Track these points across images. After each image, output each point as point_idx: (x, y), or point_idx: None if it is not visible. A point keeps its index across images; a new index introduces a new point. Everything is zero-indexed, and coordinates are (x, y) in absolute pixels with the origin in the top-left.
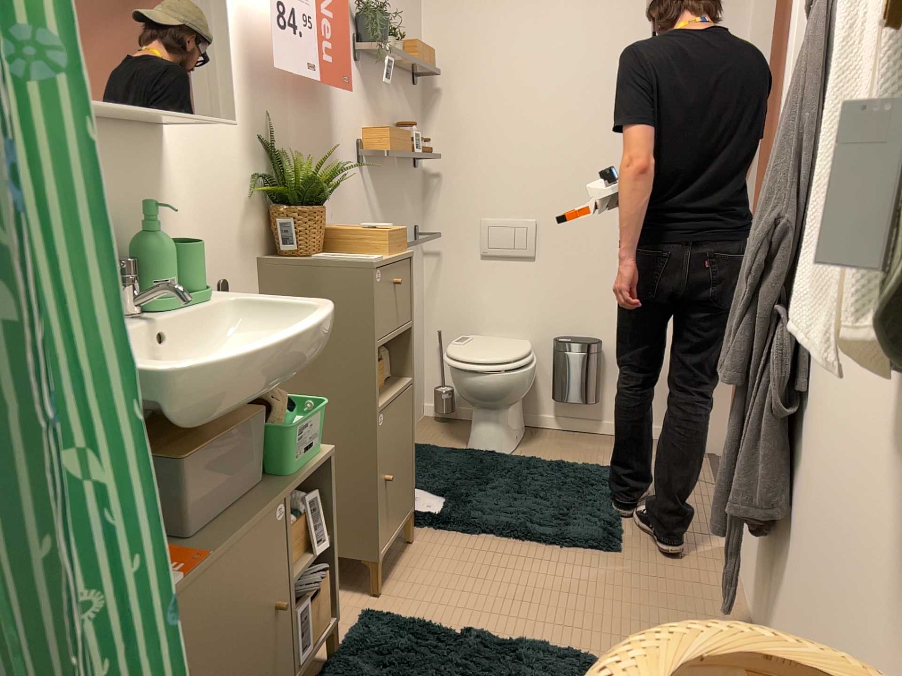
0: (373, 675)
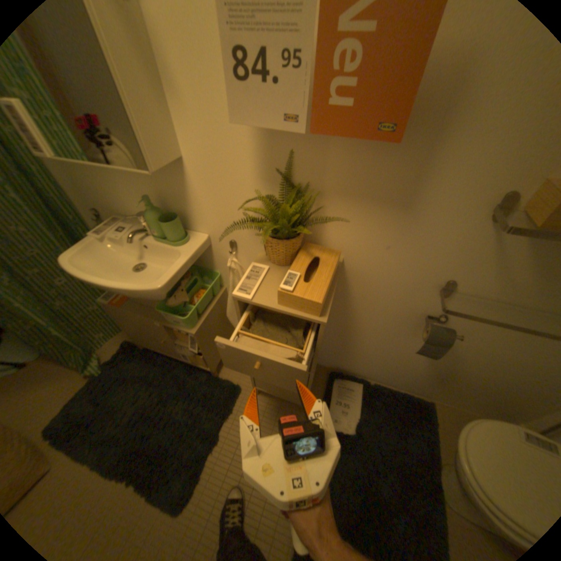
0: (195, 391)
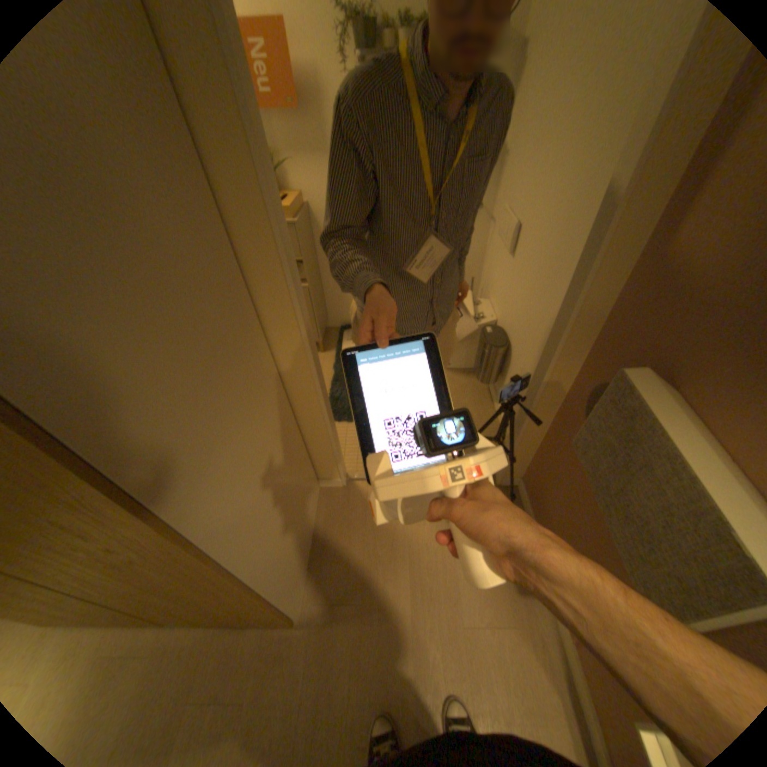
0: None
